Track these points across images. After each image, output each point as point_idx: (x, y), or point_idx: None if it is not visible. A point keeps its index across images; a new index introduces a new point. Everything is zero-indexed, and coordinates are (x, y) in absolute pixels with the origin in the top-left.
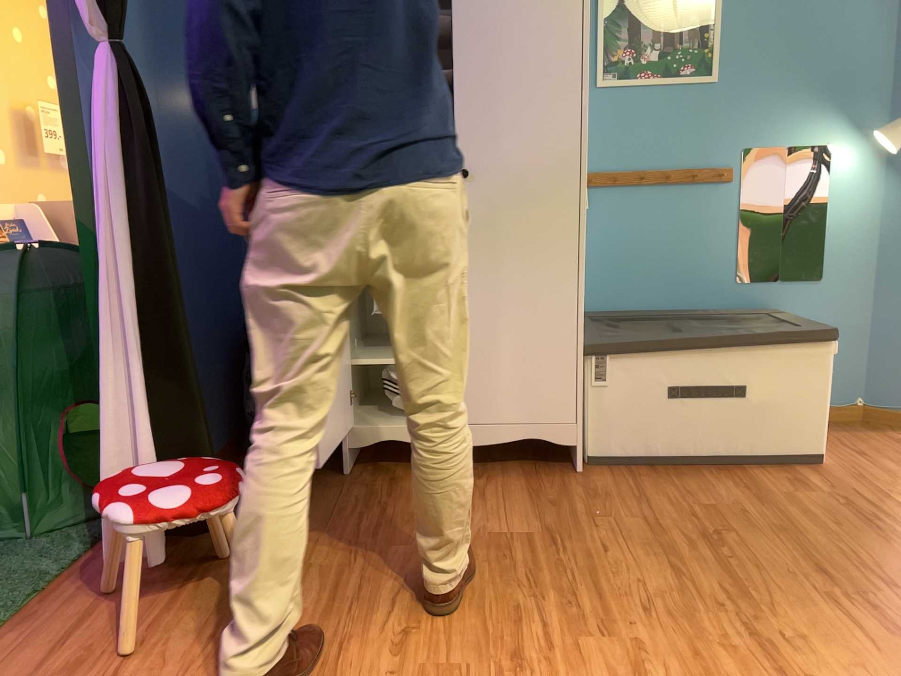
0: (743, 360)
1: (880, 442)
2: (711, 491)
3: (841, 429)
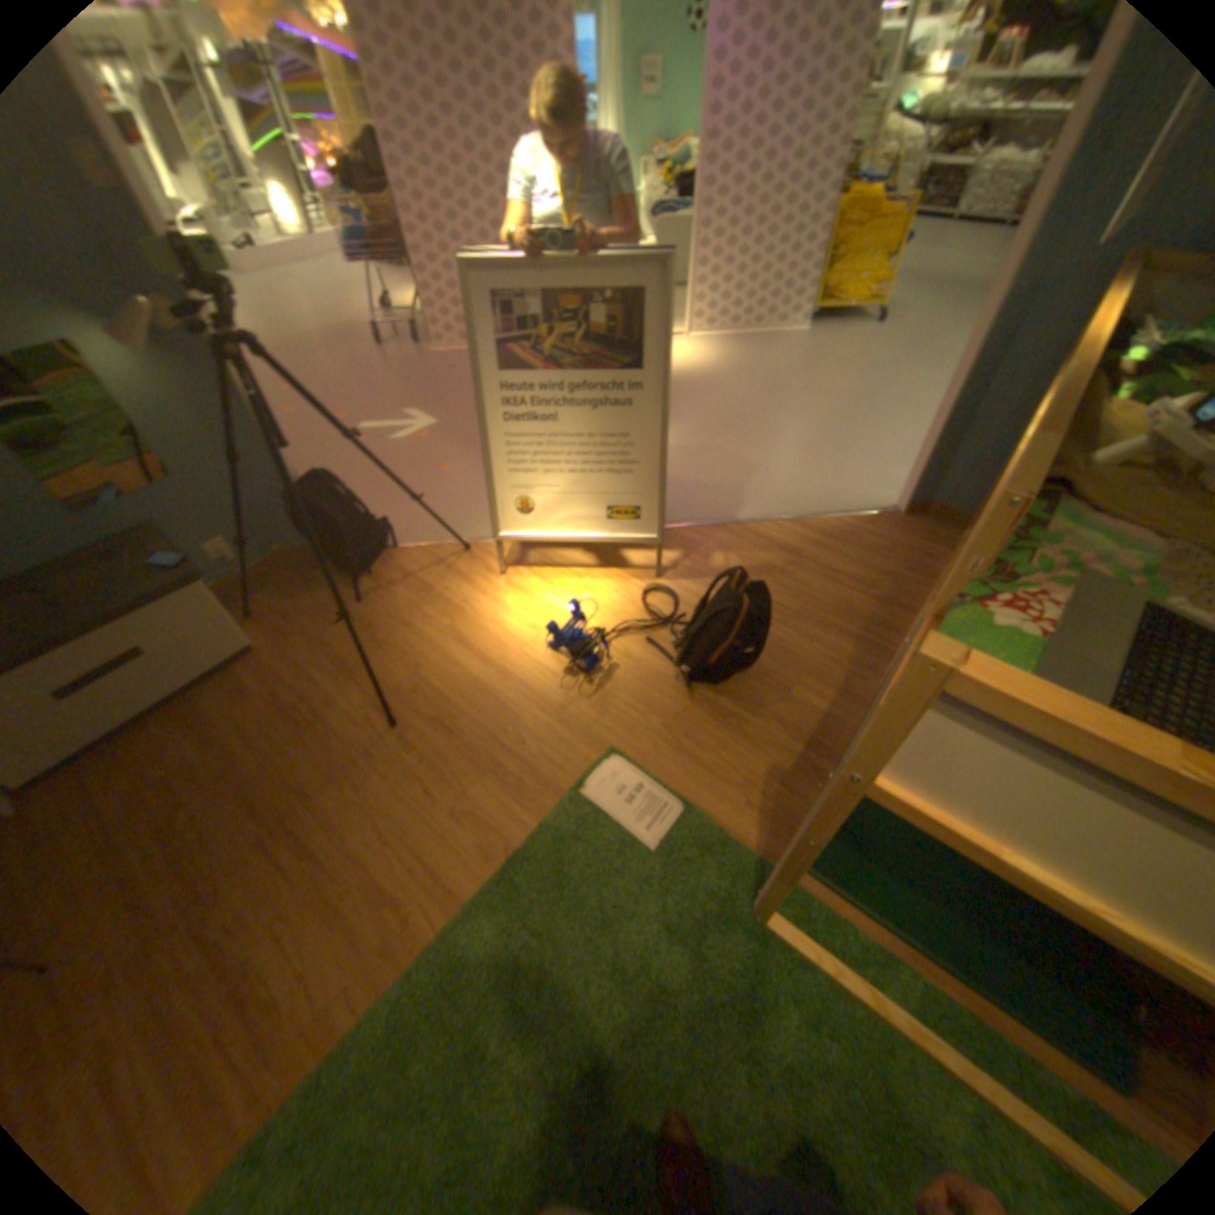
0: (116, 633)
1: (299, 590)
2: (160, 754)
3: (271, 584)
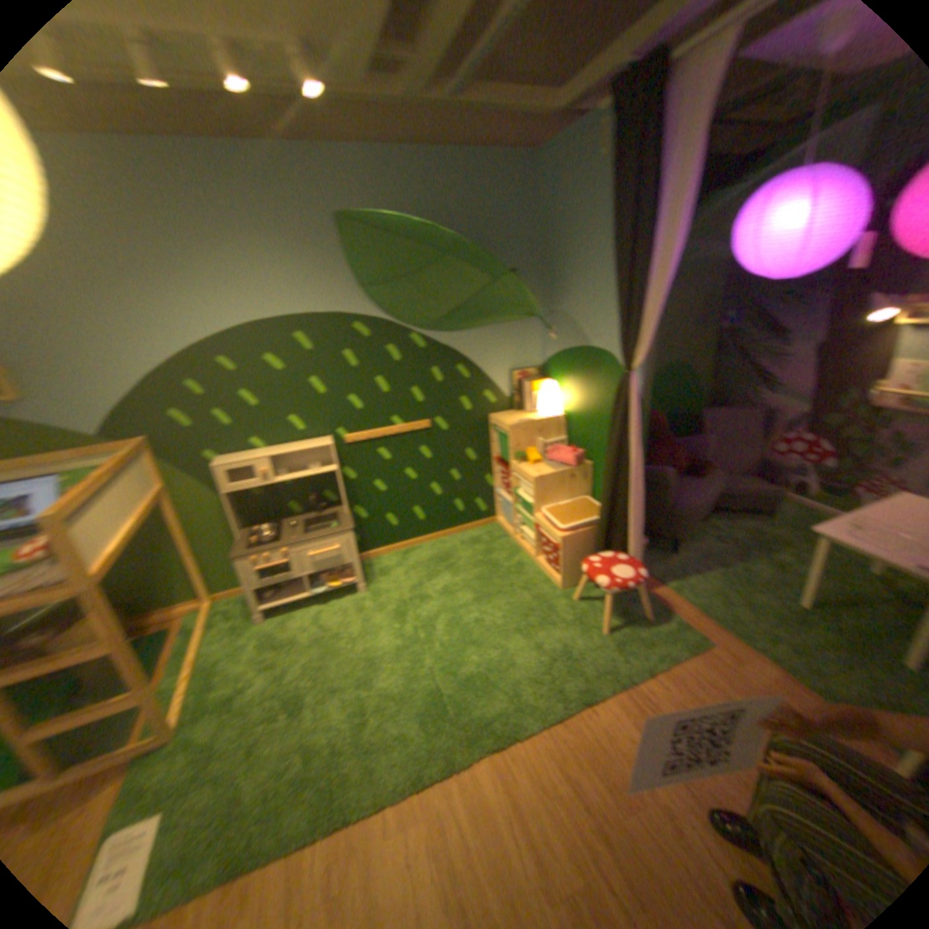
0: None
1: None
2: None
3: None
